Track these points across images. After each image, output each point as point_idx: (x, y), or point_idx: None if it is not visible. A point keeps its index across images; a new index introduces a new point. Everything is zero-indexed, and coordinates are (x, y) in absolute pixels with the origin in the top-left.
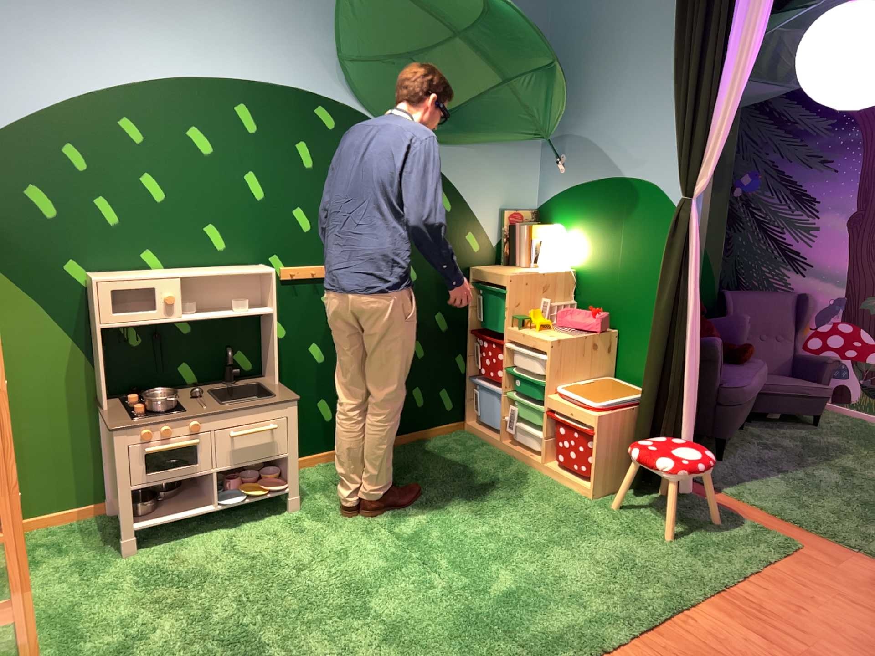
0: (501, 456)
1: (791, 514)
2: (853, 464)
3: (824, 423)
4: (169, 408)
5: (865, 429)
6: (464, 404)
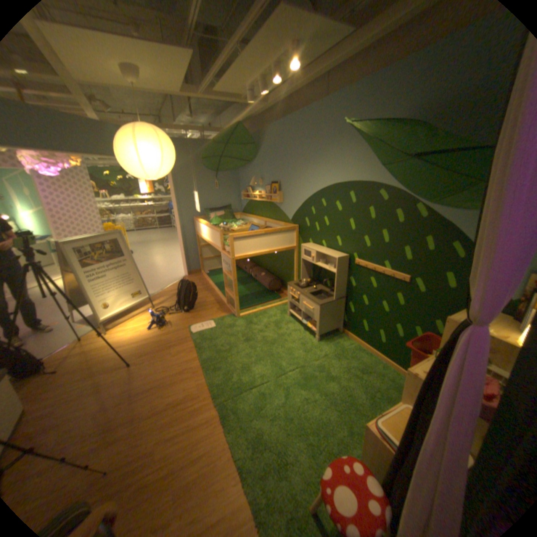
0: None
1: None
2: None
3: None
4: (300, 286)
5: None
6: None
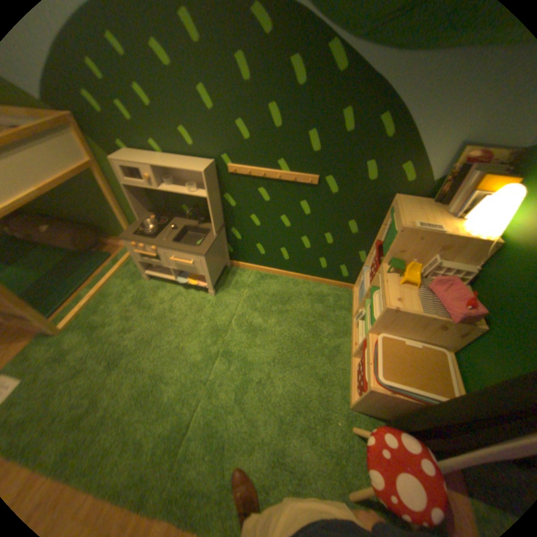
0: (345, 326)
1: None
2: None
3: None
4: (150, 234)
5: None
6: (357, 278)
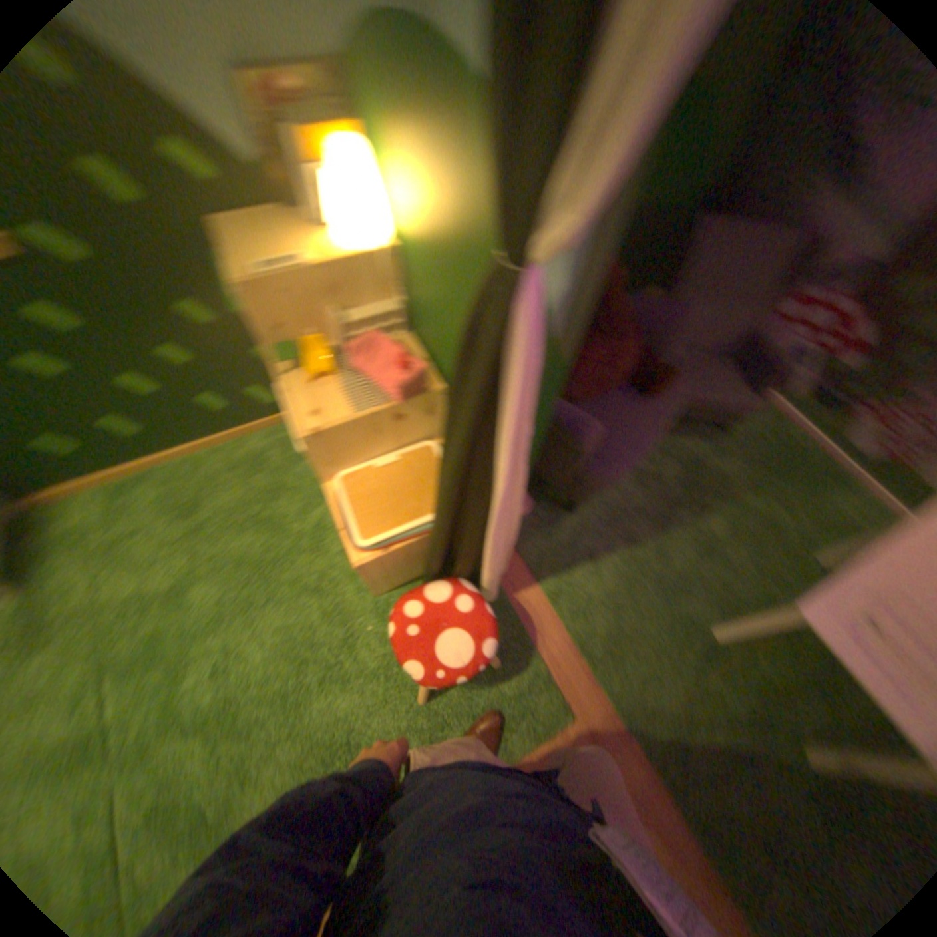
0: (315, 484)
1: (594, 651)
2: (725, 531)
3: (738, 428)
4: None
5: (779, 447)
6: None
